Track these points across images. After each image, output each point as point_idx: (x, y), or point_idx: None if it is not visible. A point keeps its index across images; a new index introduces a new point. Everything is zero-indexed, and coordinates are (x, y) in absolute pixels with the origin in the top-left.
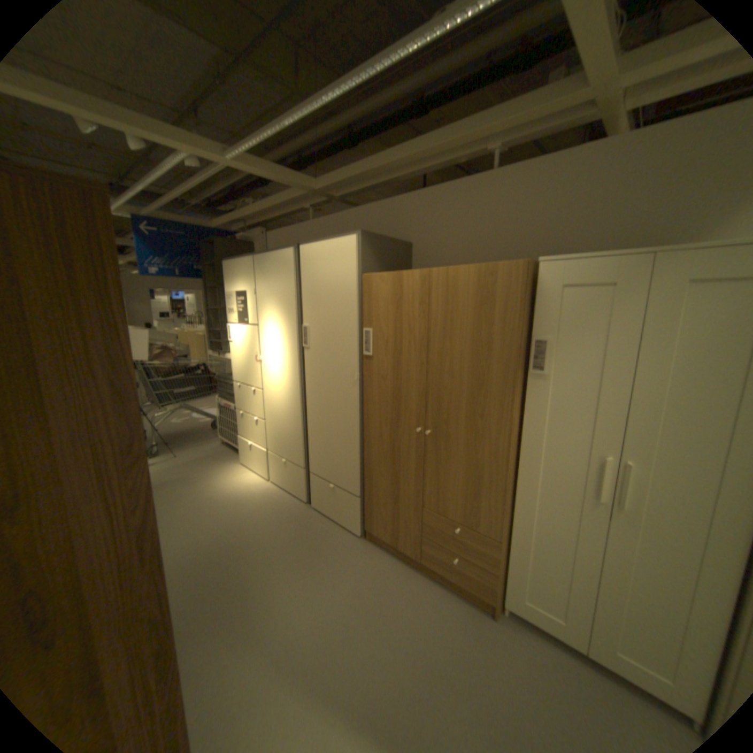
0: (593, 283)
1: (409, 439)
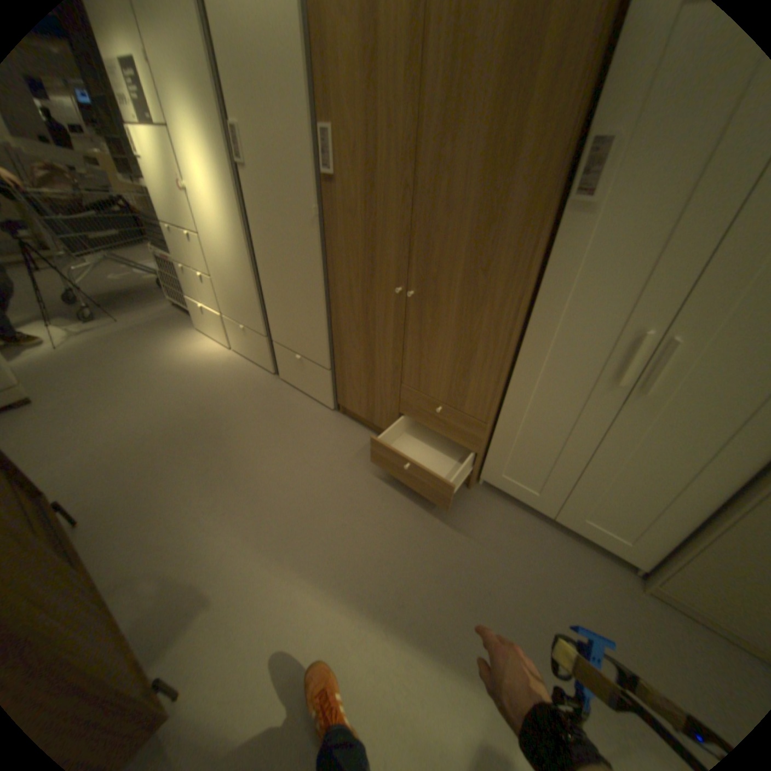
0: None
1: (386, 303)
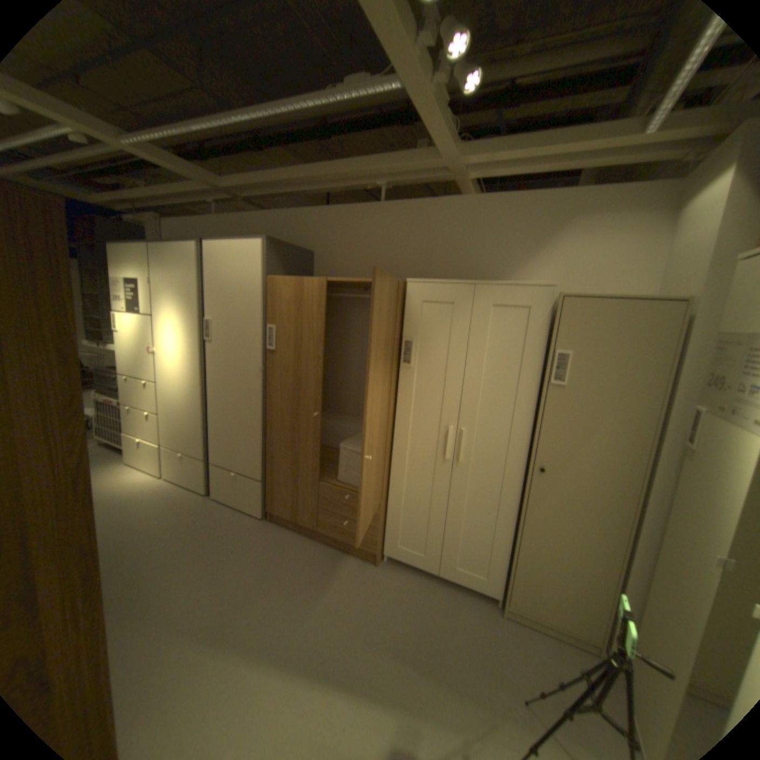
0: (441, 302)
1: (308, 423)
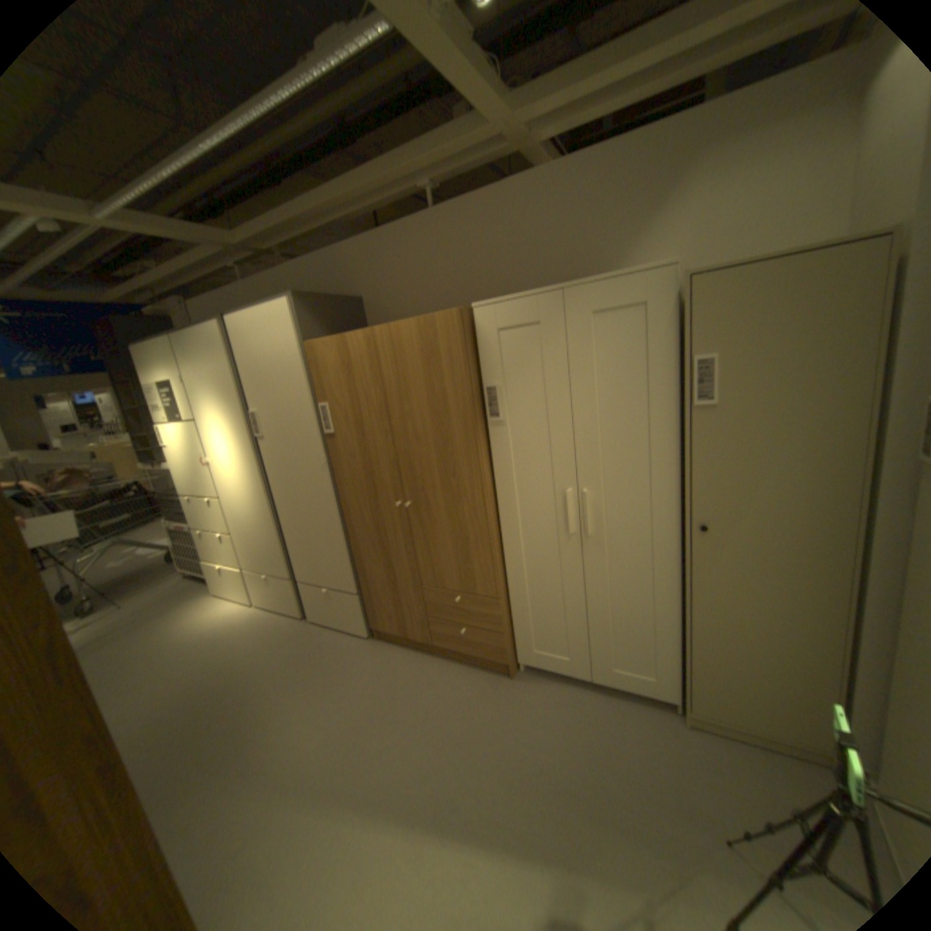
0: (521, 324)
1: (392, 517)
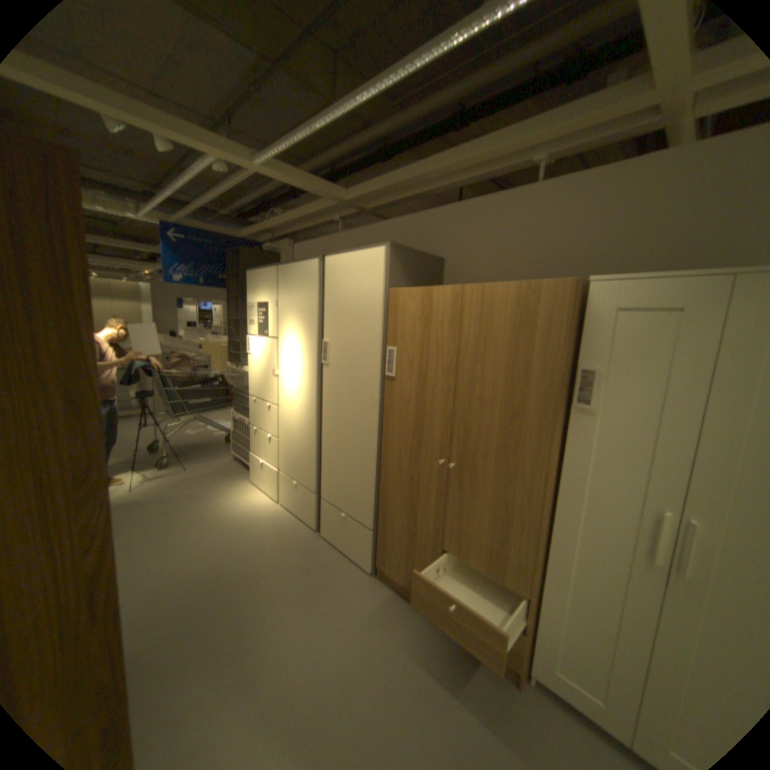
0: (654, 308)
1: (430, 472)
